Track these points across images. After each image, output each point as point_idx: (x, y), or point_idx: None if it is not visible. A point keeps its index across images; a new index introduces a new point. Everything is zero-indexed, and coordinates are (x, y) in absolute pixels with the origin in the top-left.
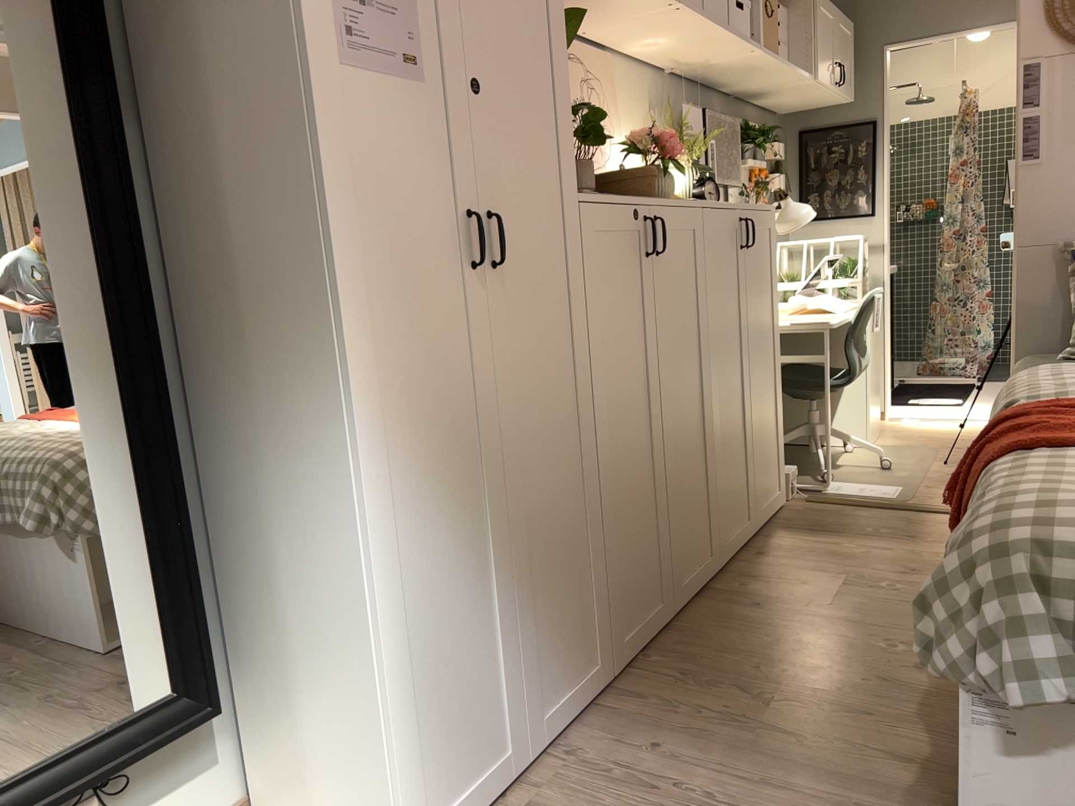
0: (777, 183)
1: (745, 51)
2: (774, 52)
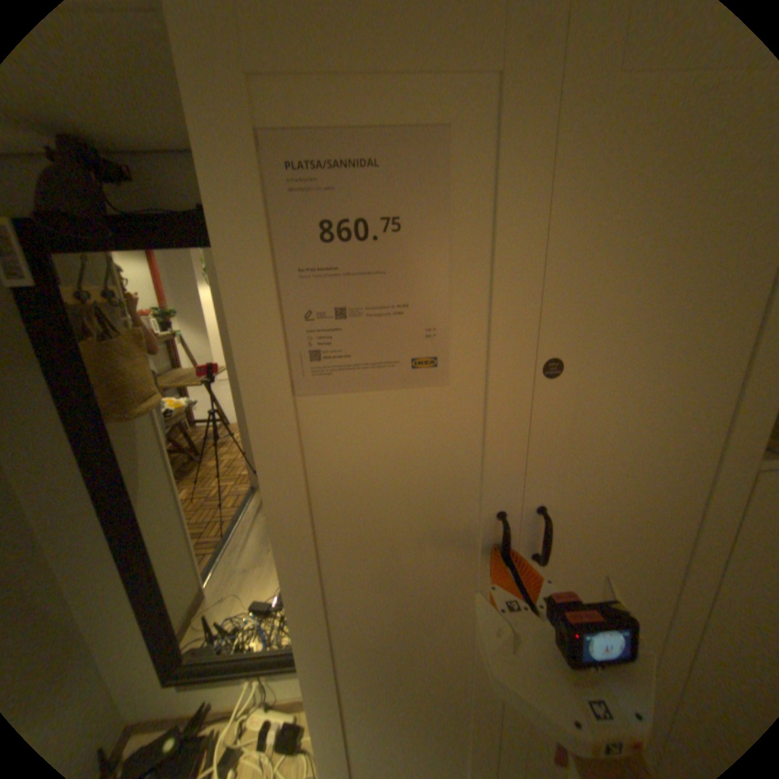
0: None
1: None
2: None
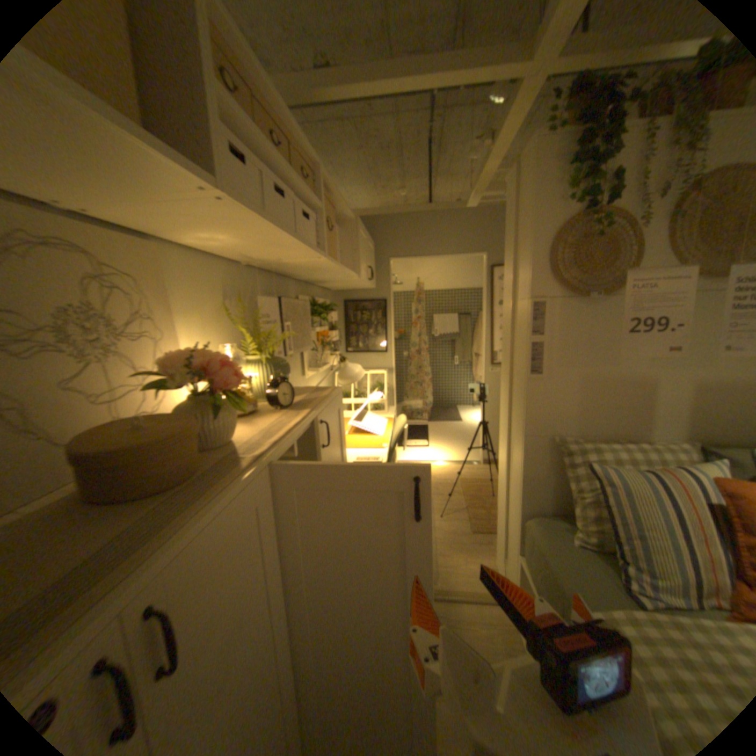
0: (336, 334)
1: (317, 256)
2: (338, 258)
